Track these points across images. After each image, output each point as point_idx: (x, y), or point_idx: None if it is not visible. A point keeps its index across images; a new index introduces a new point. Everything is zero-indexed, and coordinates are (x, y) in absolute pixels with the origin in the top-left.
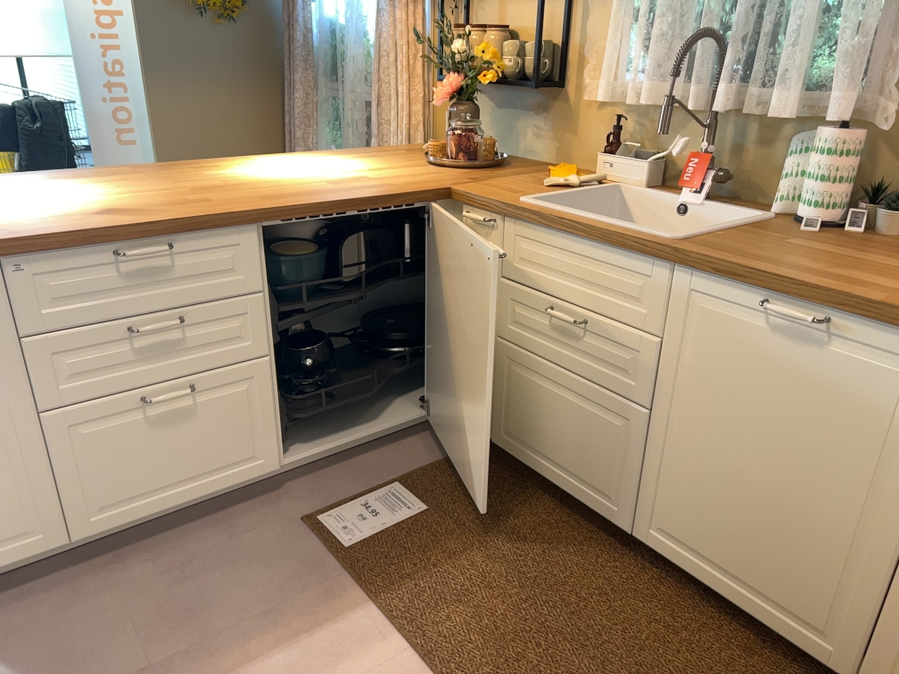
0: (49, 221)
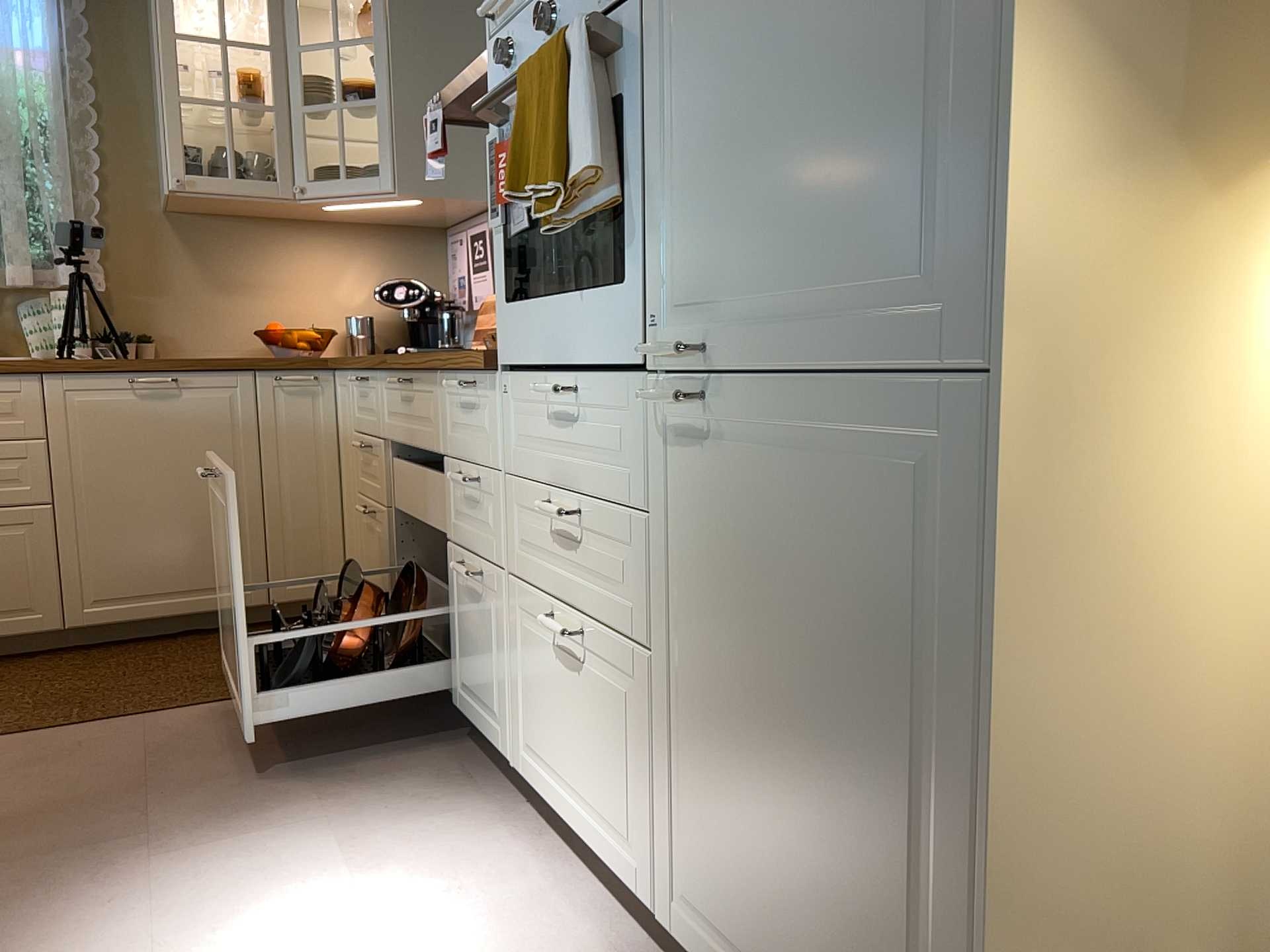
0: None
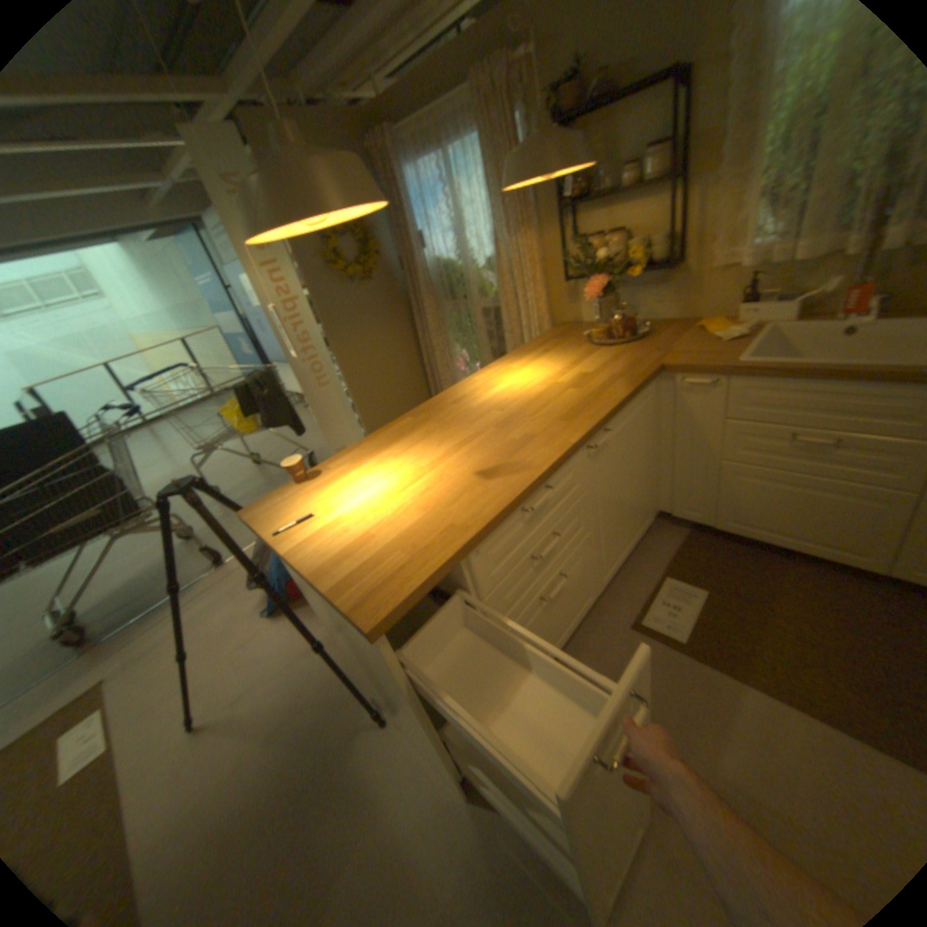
0: (461, 501)
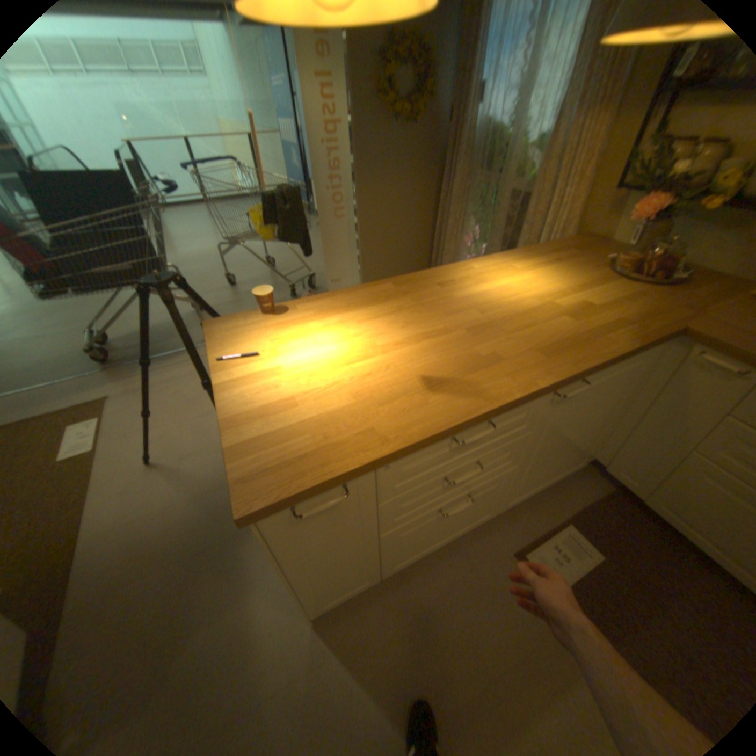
0: (395, 405)
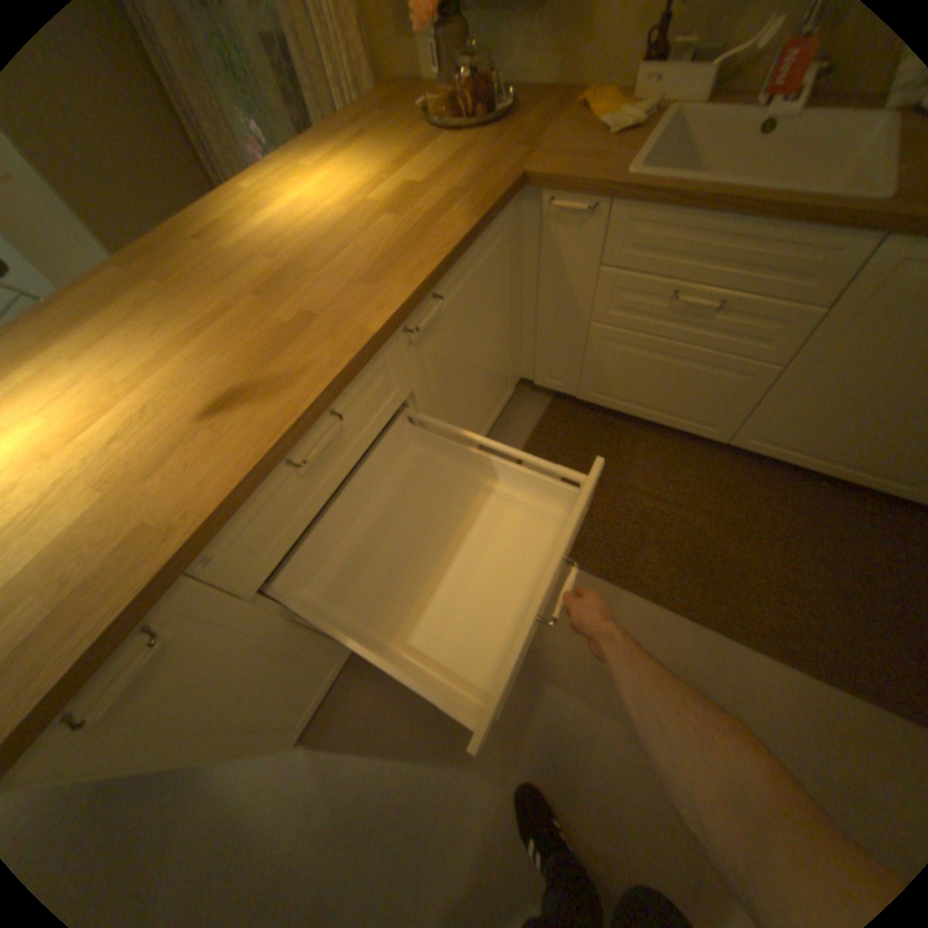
0: (170, 466)
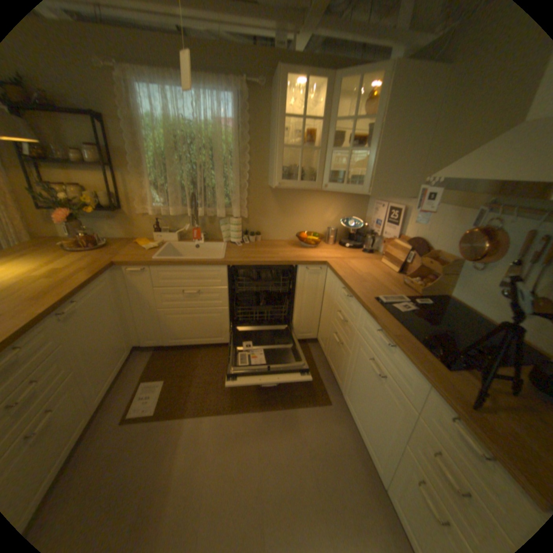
0: None
